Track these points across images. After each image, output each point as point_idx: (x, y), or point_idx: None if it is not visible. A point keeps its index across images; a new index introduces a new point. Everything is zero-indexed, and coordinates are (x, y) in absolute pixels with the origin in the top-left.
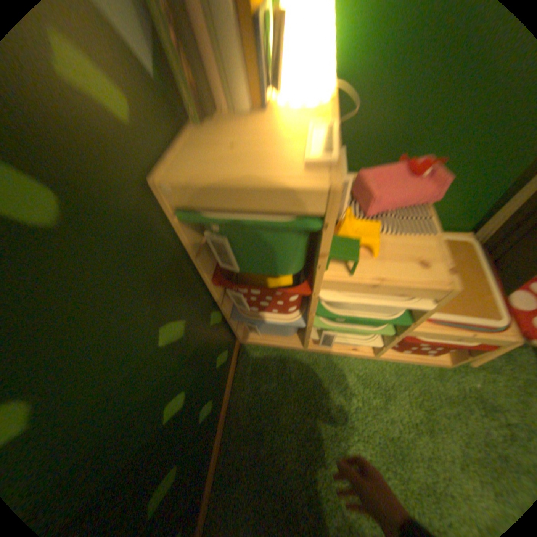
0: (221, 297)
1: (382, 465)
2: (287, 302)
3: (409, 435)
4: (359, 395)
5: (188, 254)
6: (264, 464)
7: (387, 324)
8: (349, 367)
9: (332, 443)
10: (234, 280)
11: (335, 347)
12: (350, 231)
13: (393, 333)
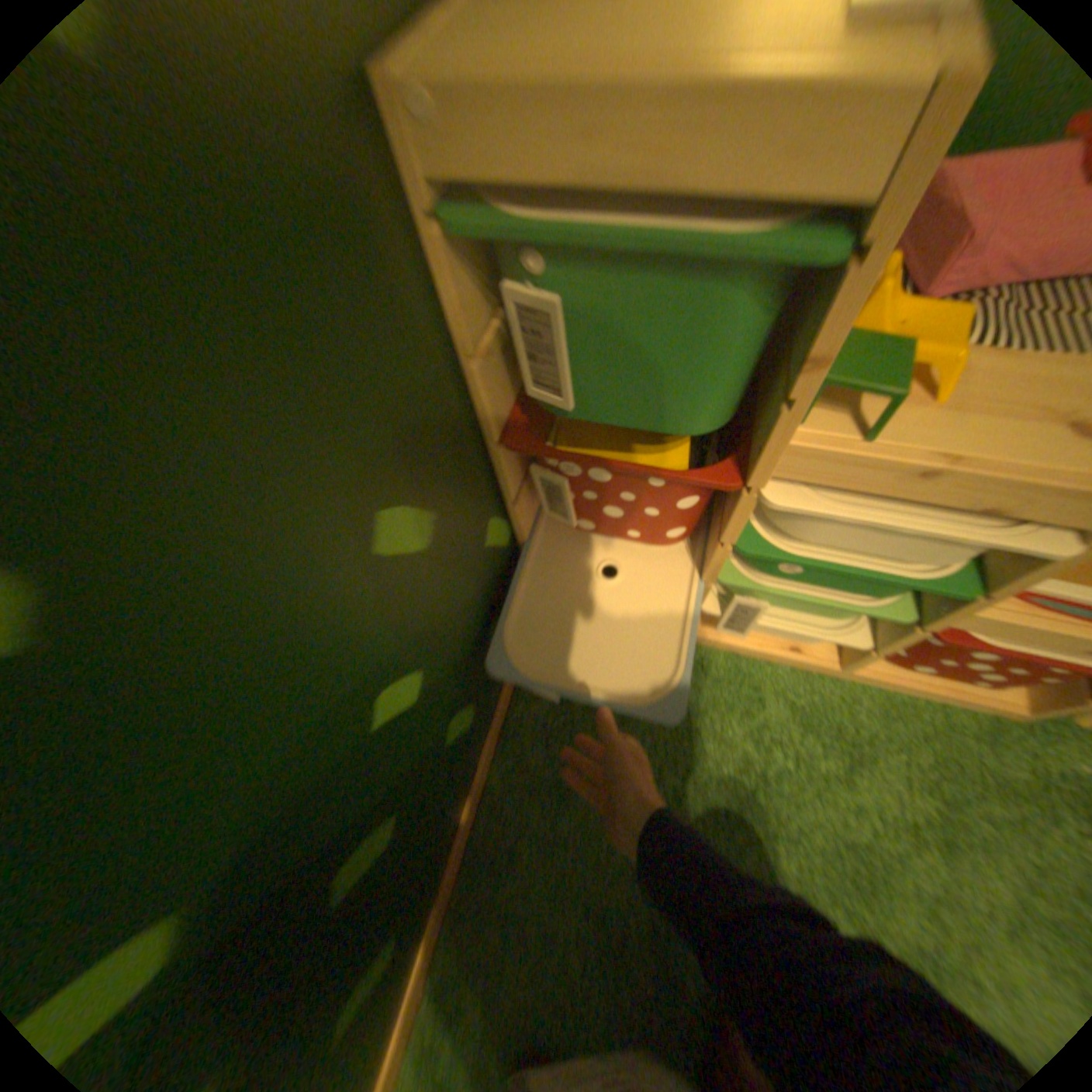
0: (519, 484)
1: (824, 893)
2: (674, 507)
3: (894, 844)
4: (790, 746)
5: (458, 347)
6: (568, 844)
7: (911, 592)
8: (777, 686)
9: (718, 829)
10: (558, 433)
11: (751, 637)
12: (888, 320)
13: (908, 621)
